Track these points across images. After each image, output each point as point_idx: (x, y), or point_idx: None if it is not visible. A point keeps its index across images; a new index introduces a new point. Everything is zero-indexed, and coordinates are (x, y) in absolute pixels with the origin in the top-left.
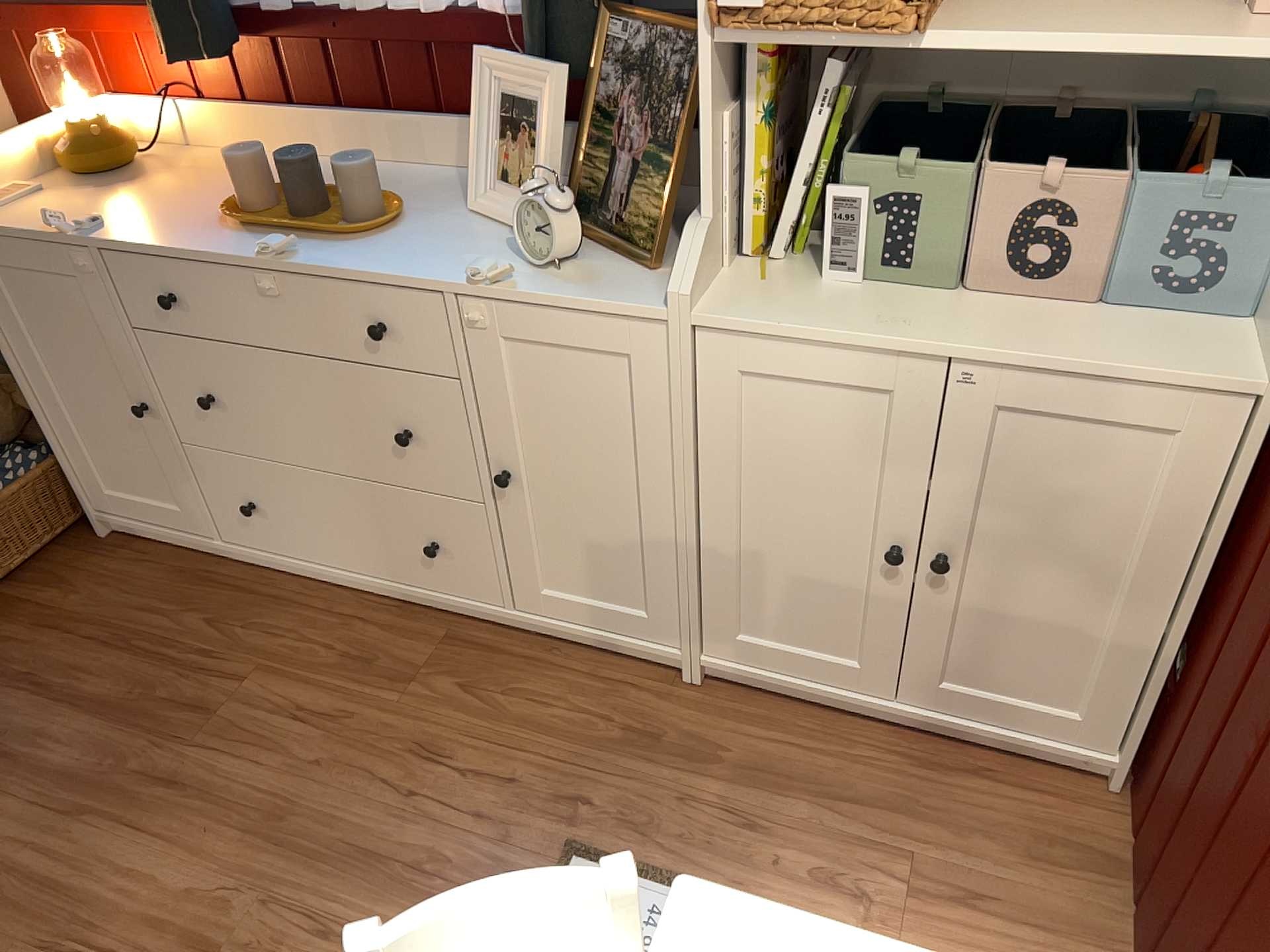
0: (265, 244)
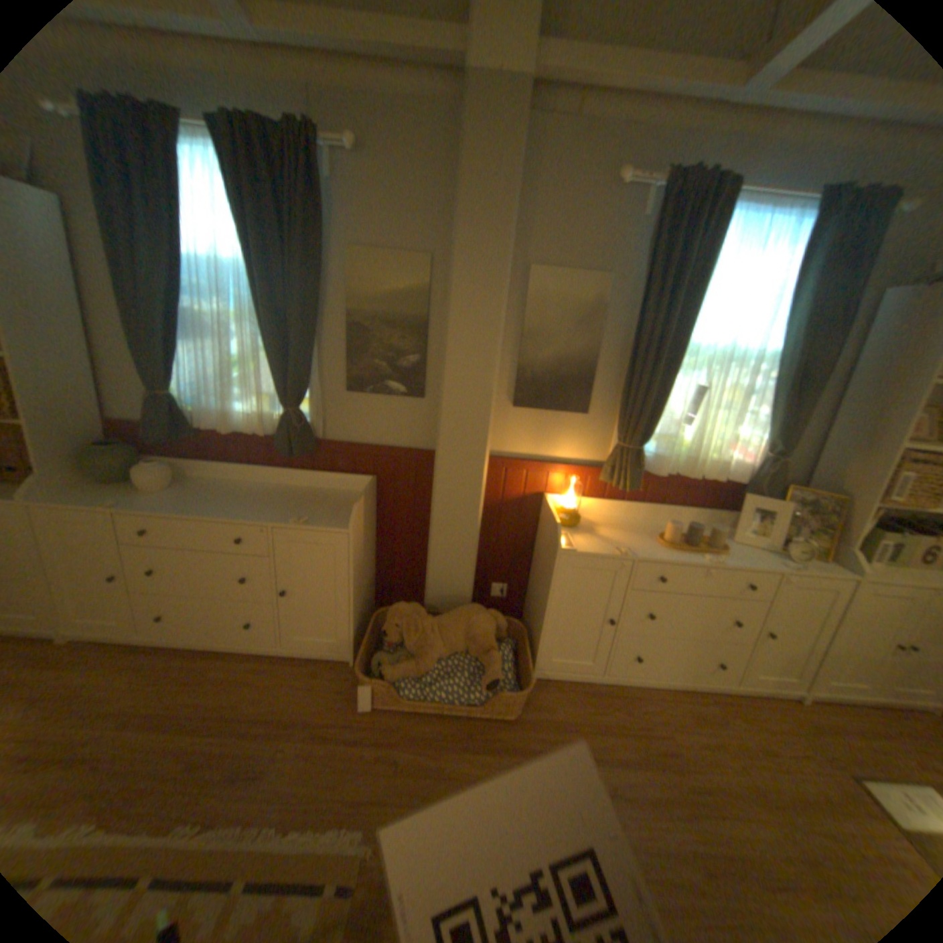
0: (710, 559)
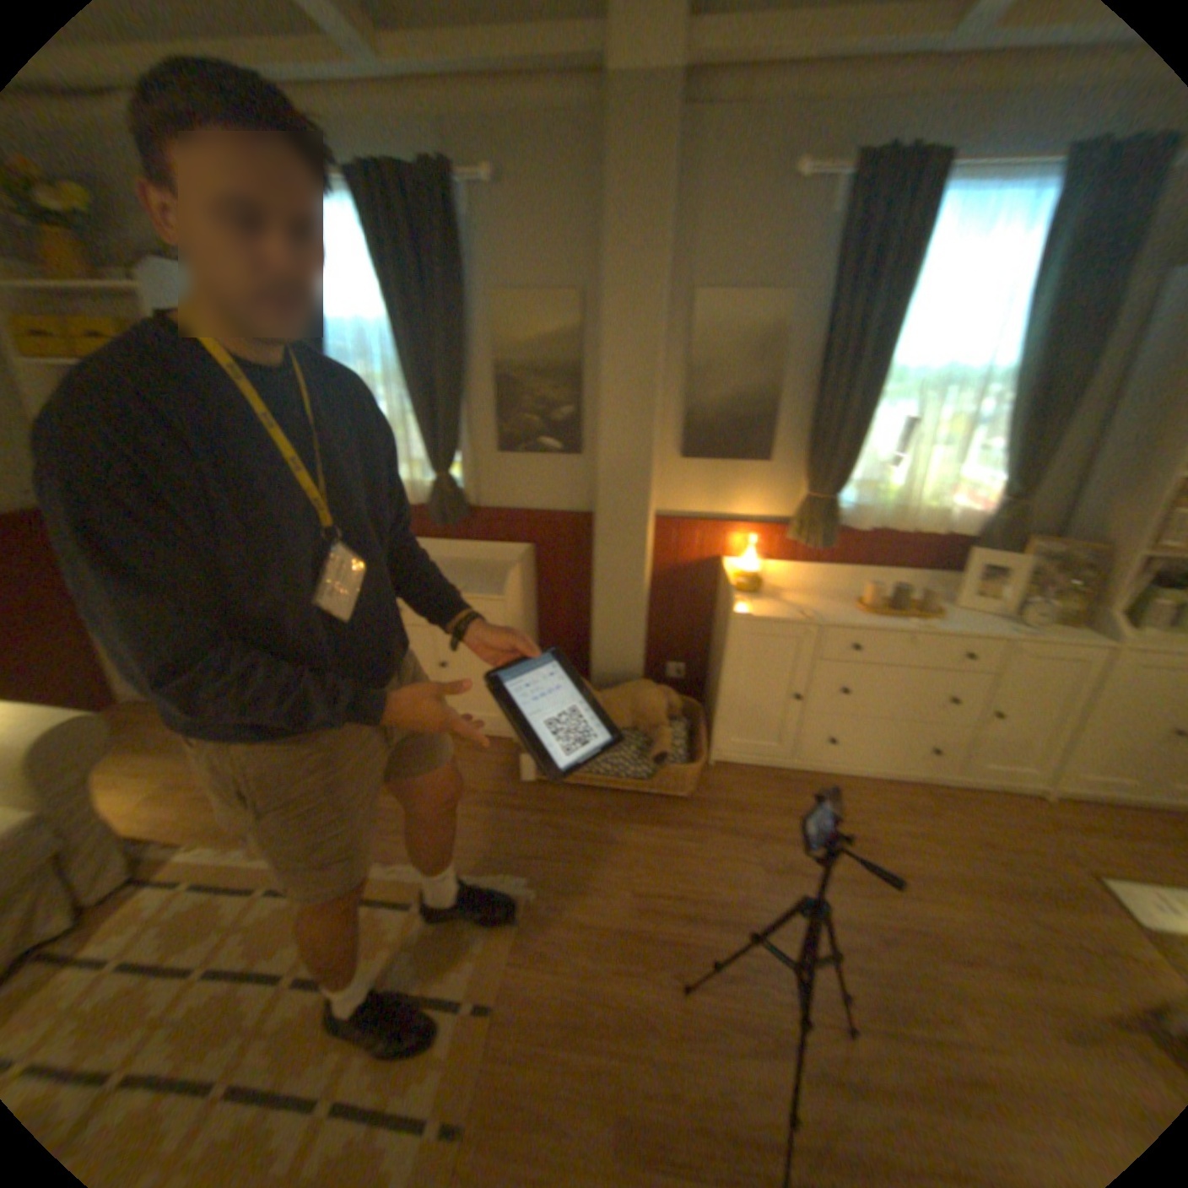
0: (917, 625)
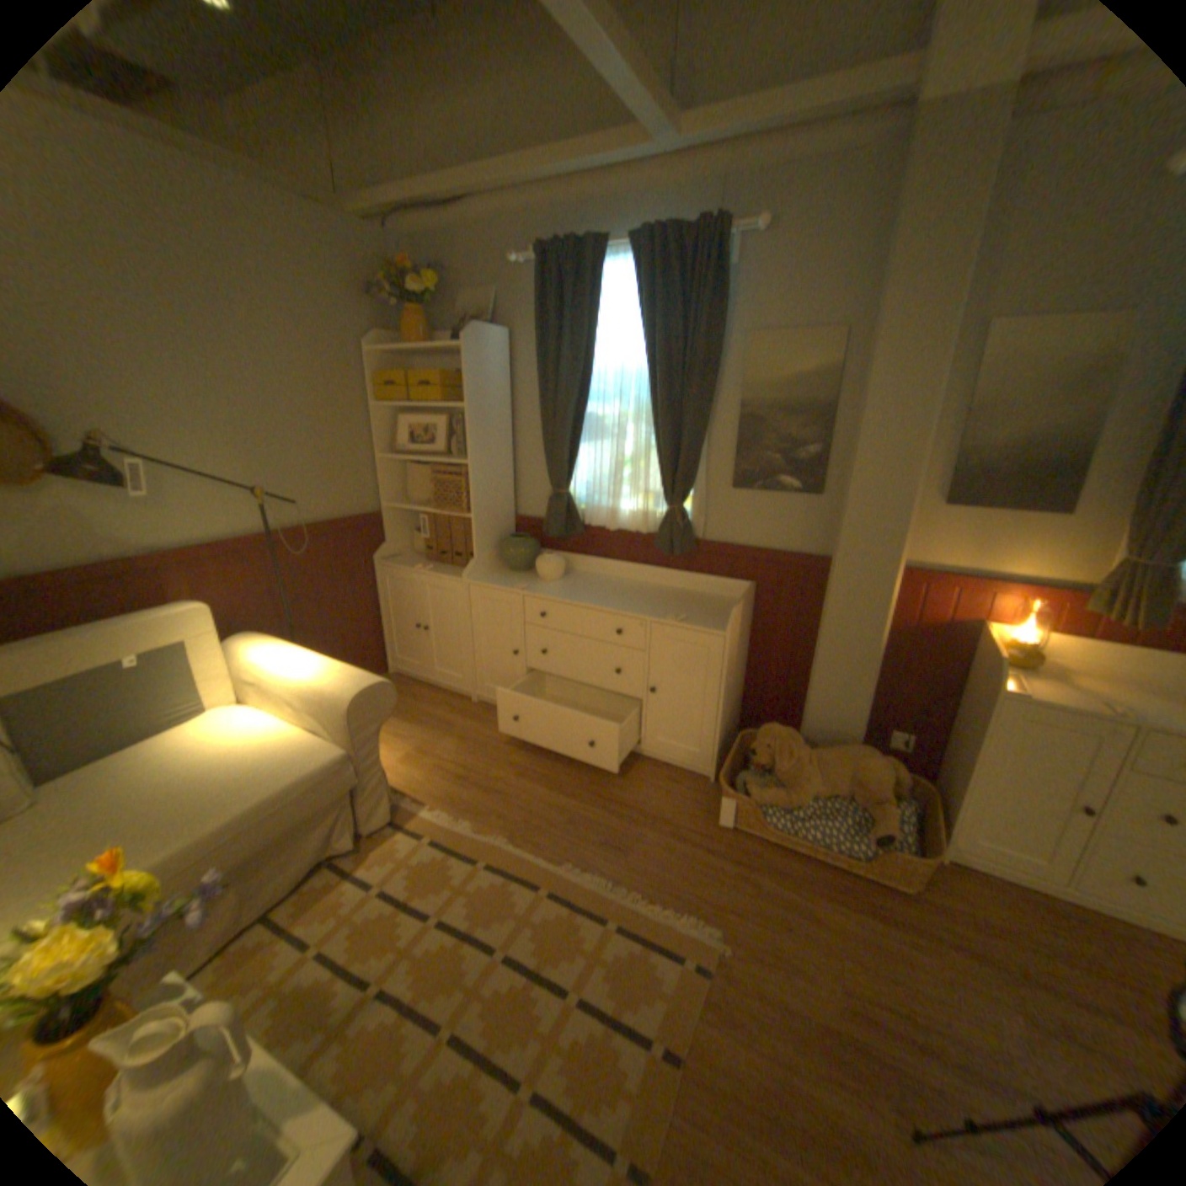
0: None
